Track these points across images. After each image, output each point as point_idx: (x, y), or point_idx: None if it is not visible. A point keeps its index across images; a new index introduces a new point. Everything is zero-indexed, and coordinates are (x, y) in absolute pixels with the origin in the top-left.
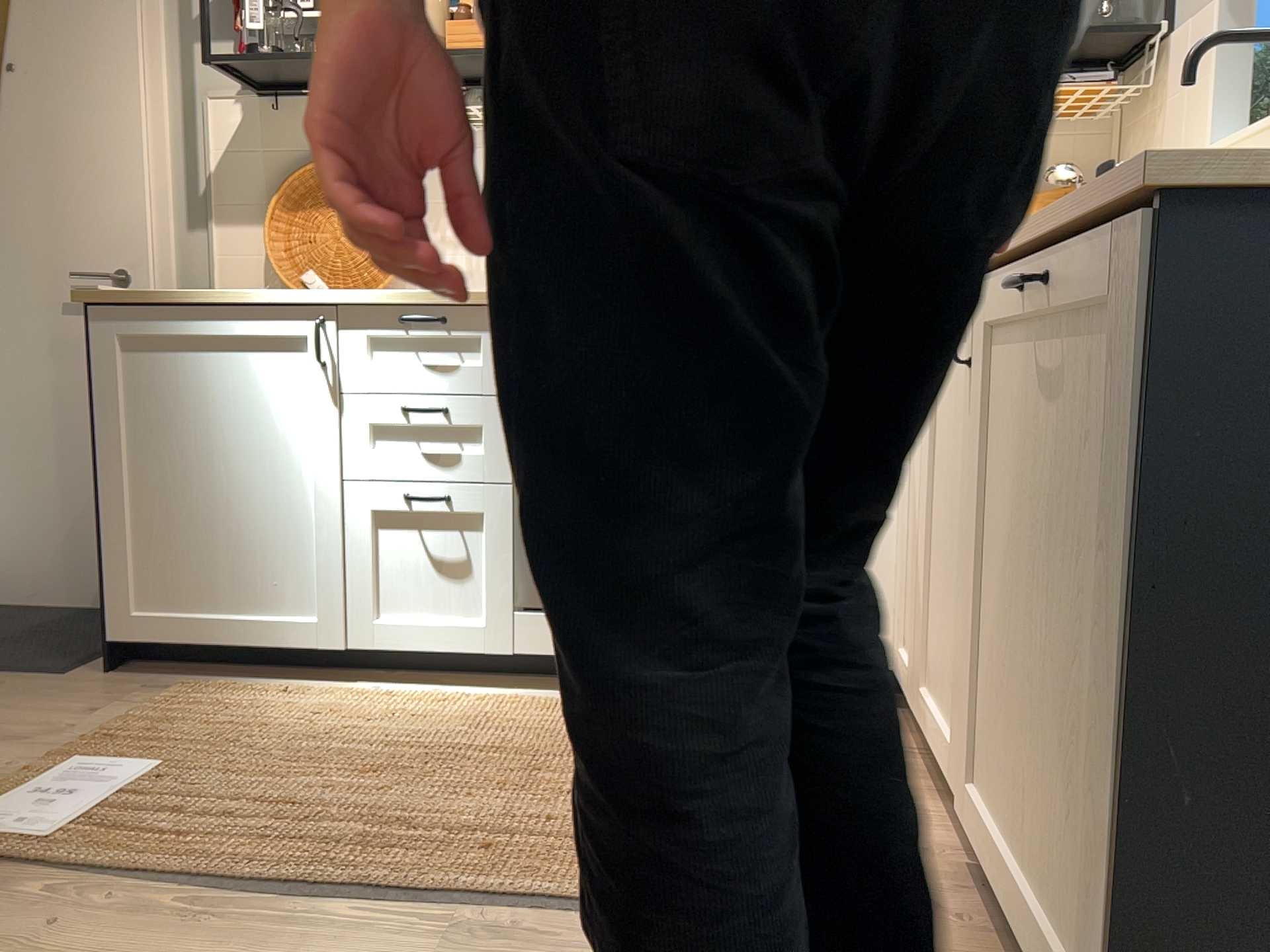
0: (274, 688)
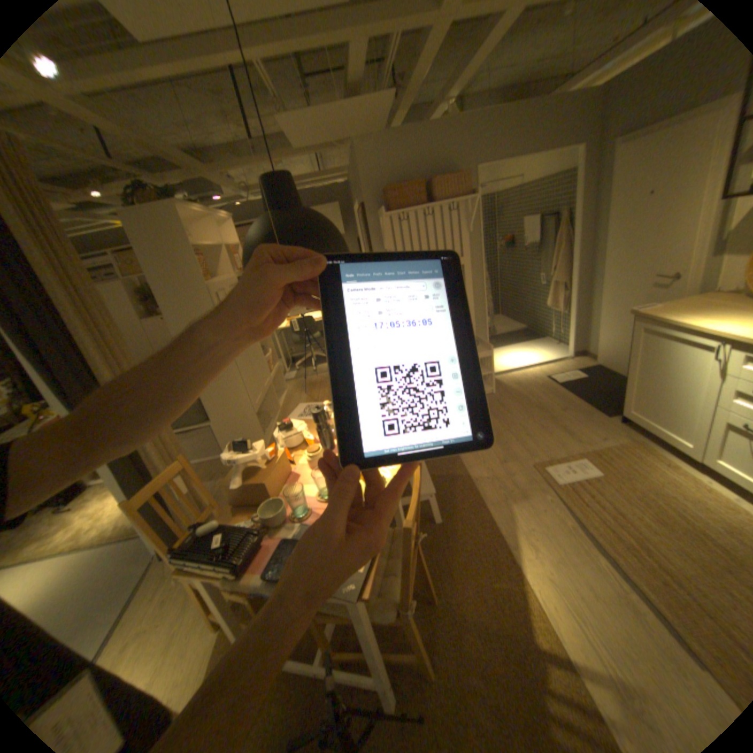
0: (669, 459)
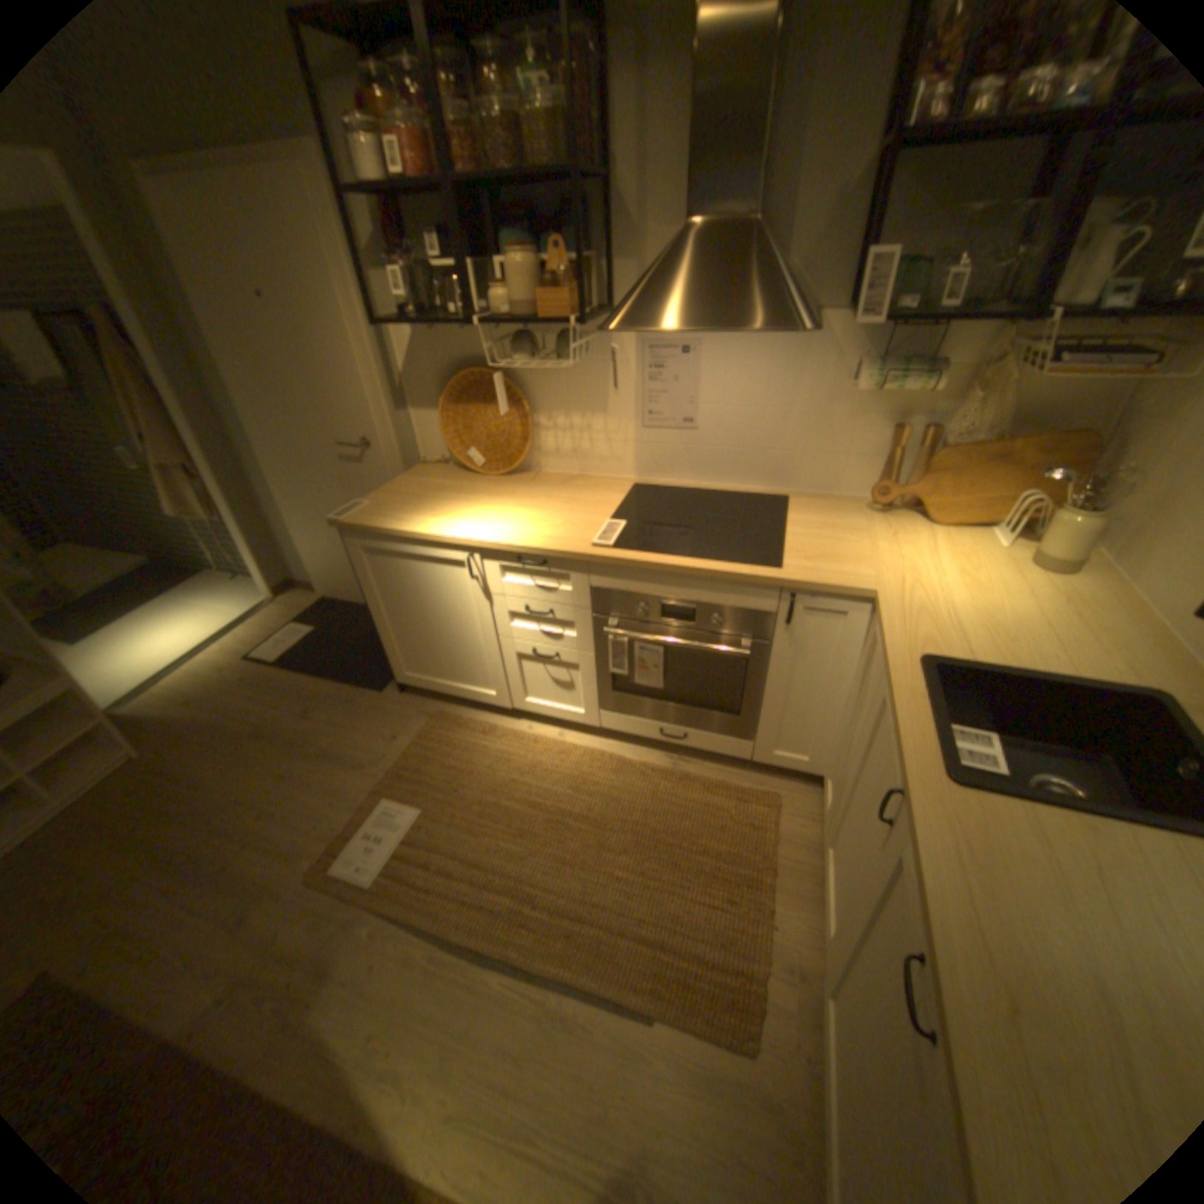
0: (478, 720)
